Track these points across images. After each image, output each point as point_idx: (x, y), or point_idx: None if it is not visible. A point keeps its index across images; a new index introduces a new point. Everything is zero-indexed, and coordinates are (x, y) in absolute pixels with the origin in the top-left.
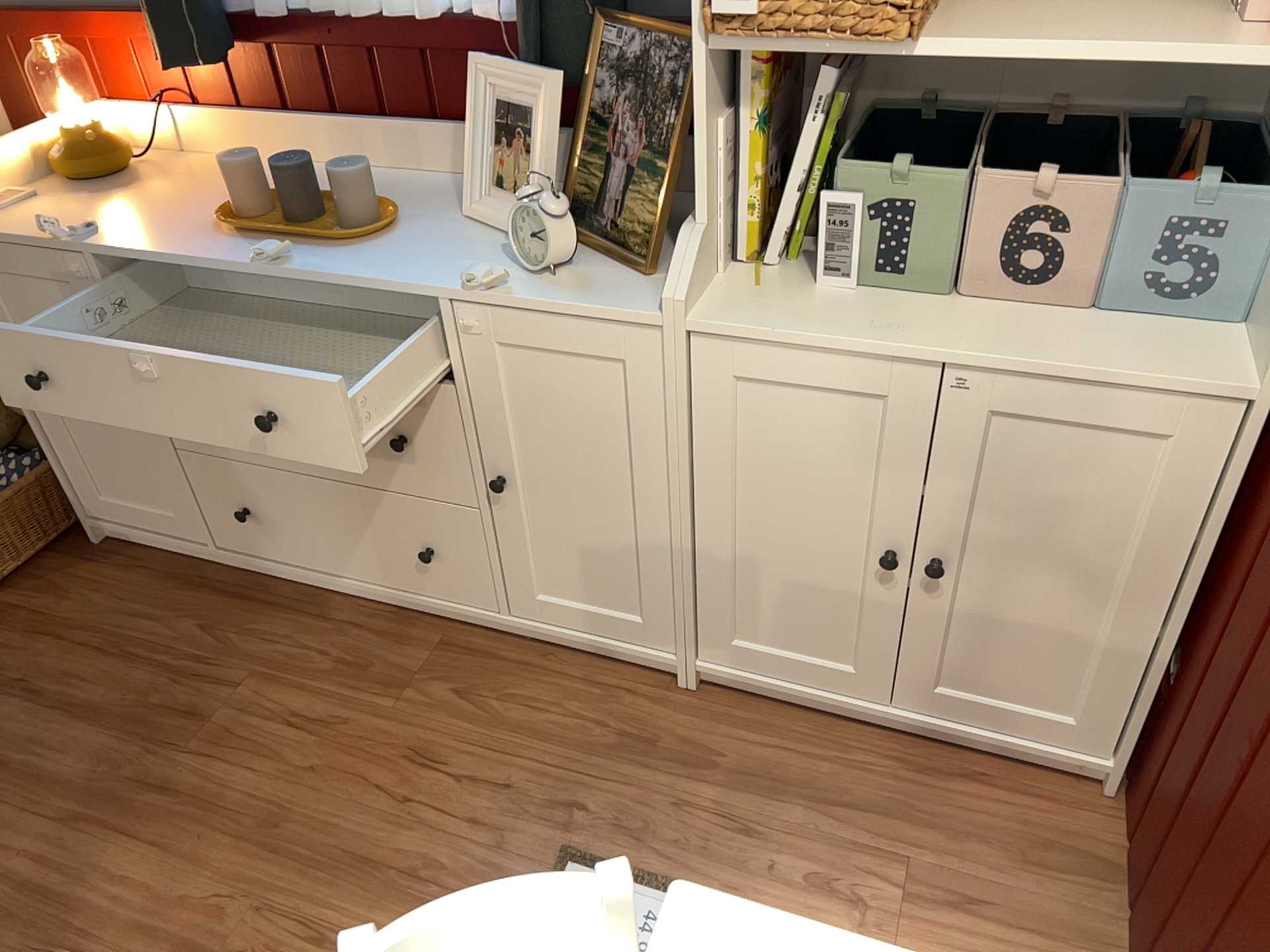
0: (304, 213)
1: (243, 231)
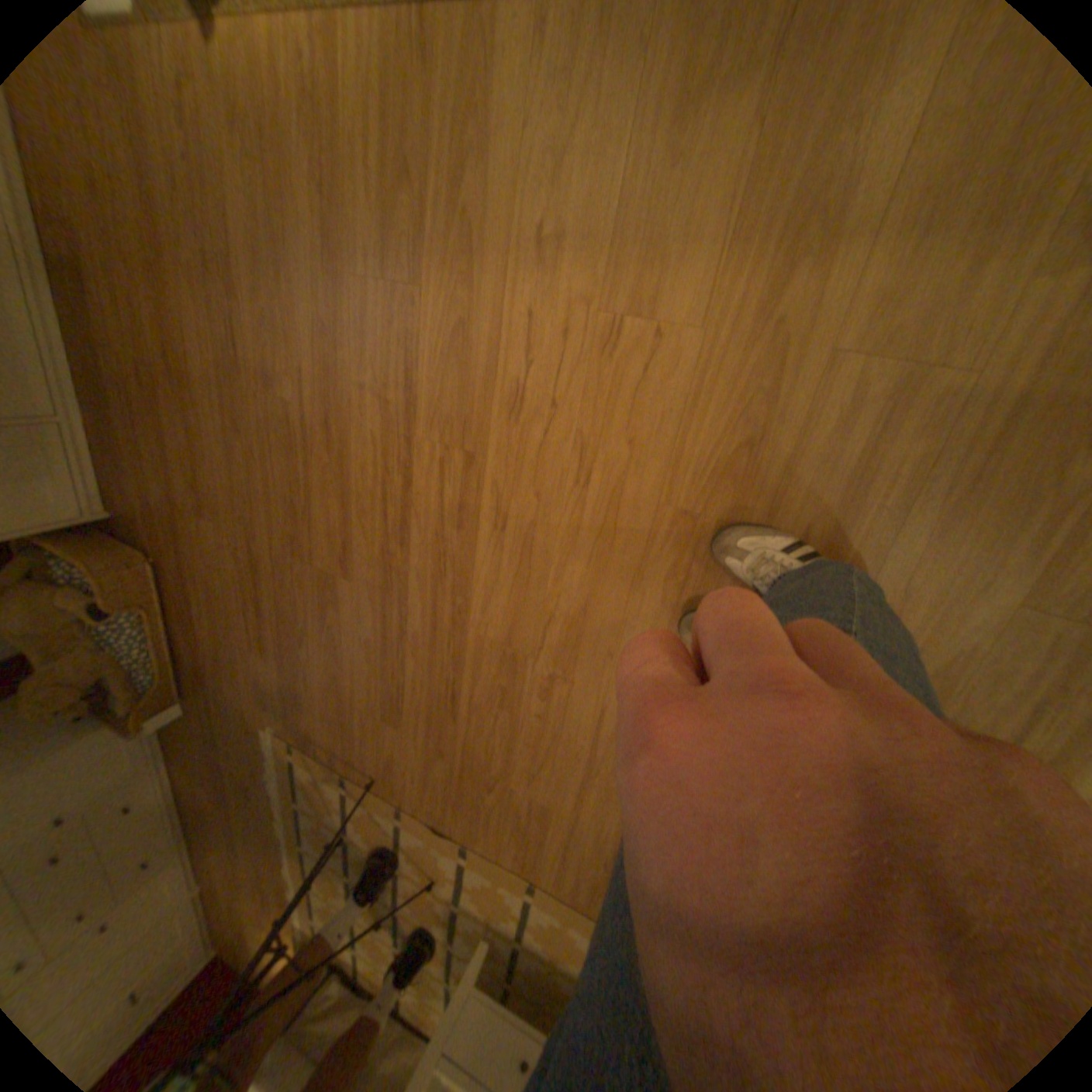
0: None
1: None
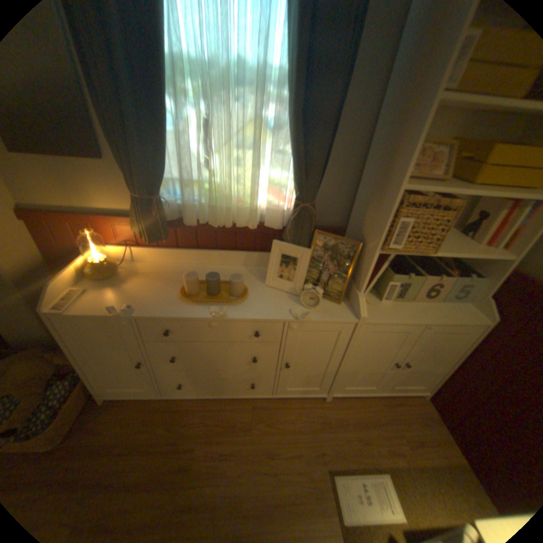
0: (214, 291)
1: (193, 301)
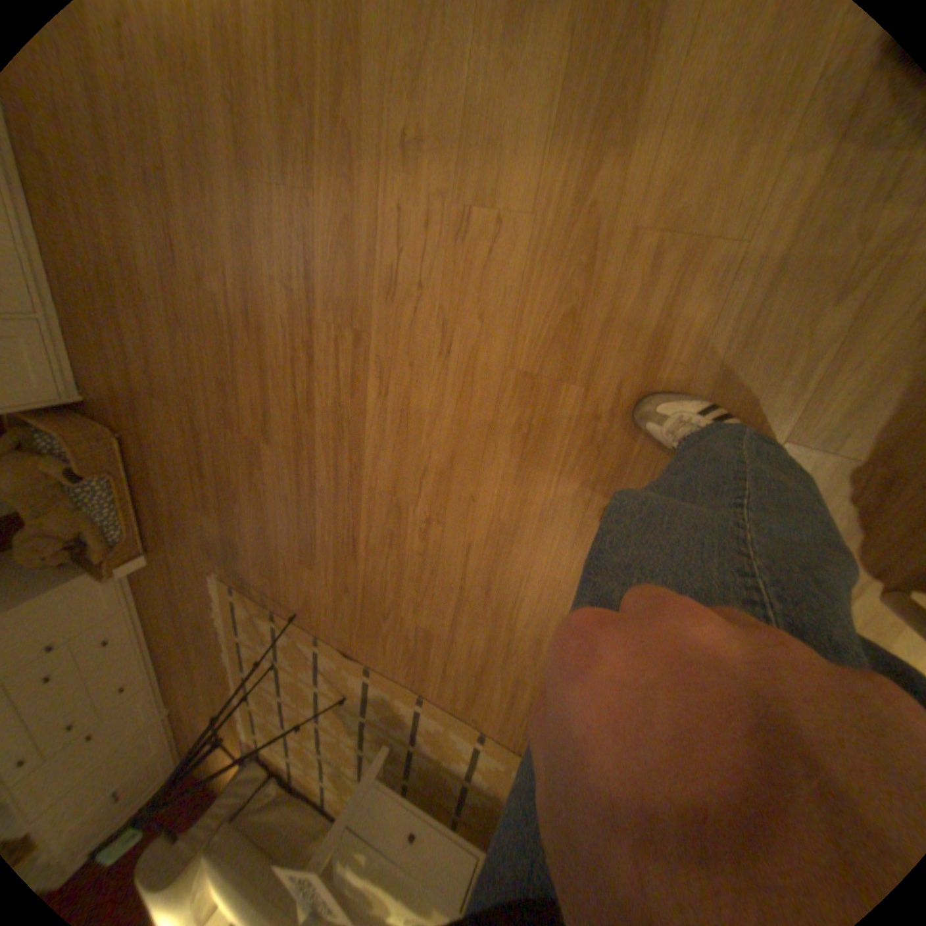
0: None
1: None
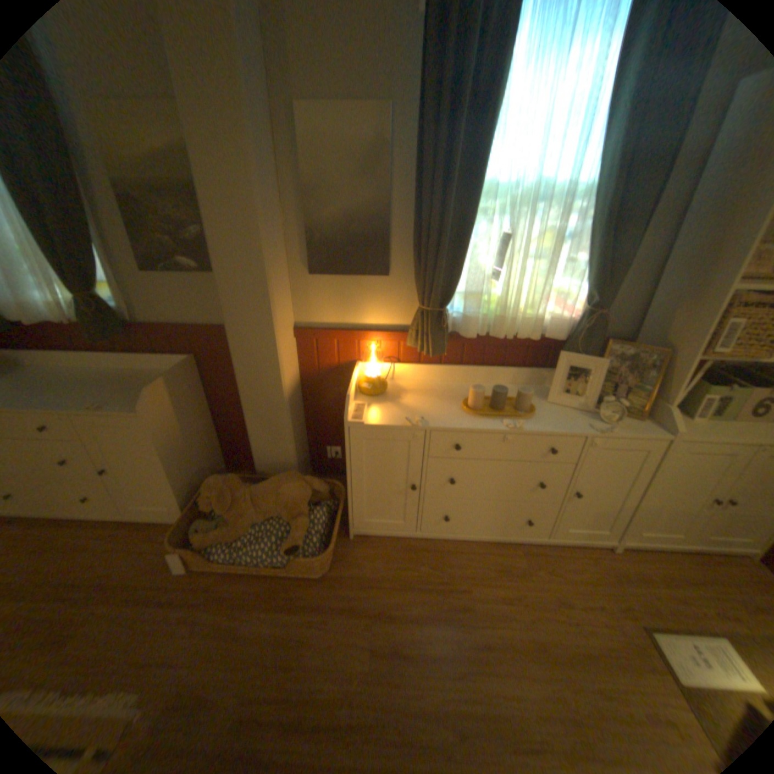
0: (500, 404)
1: (482, 413)
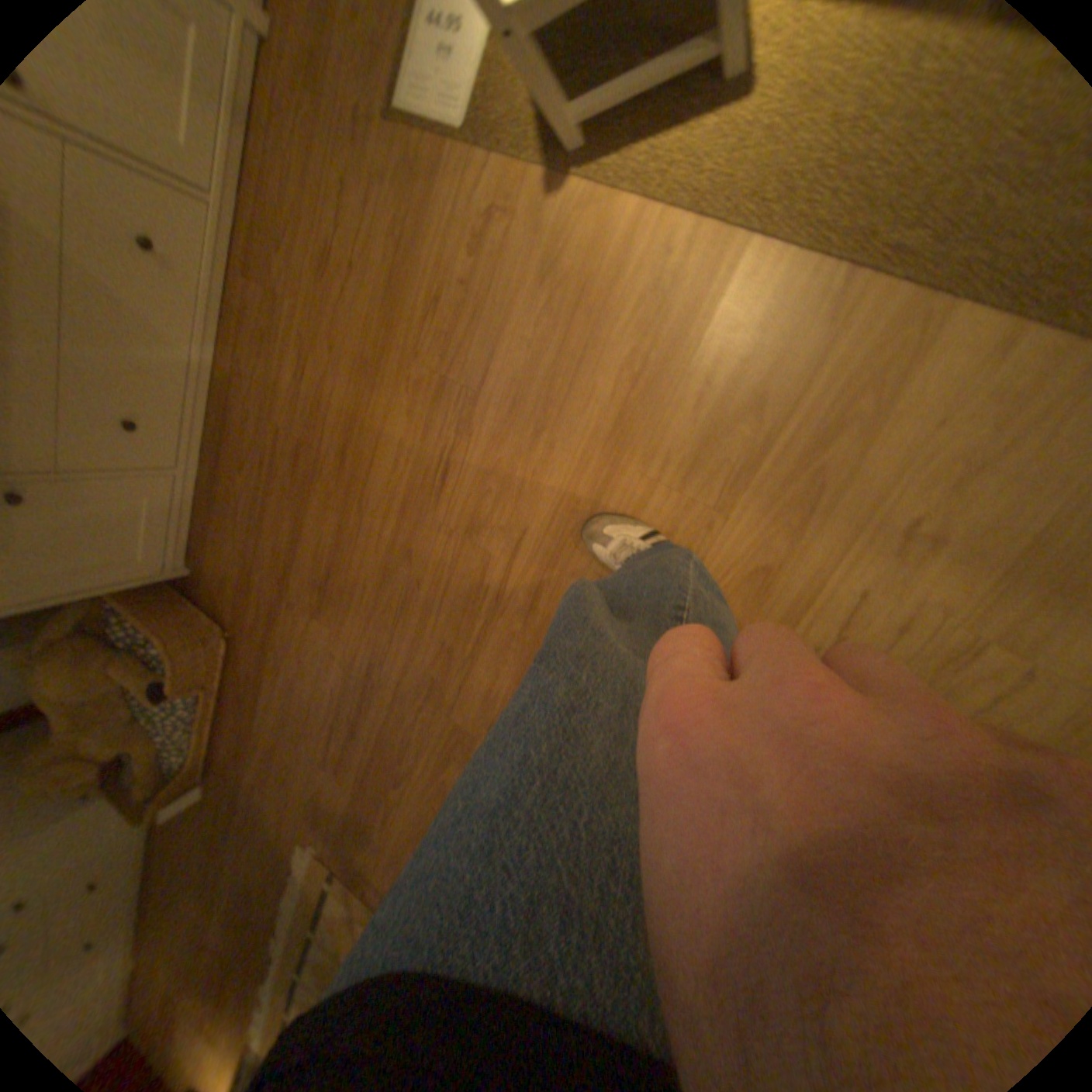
0: None
1: None
